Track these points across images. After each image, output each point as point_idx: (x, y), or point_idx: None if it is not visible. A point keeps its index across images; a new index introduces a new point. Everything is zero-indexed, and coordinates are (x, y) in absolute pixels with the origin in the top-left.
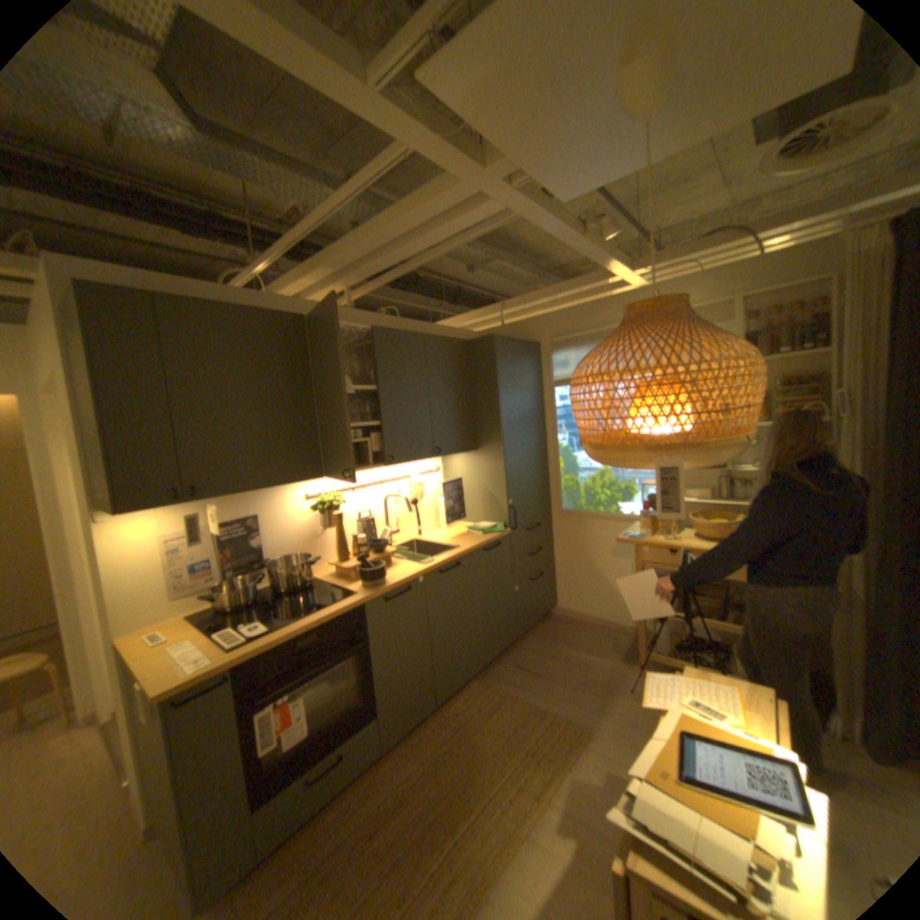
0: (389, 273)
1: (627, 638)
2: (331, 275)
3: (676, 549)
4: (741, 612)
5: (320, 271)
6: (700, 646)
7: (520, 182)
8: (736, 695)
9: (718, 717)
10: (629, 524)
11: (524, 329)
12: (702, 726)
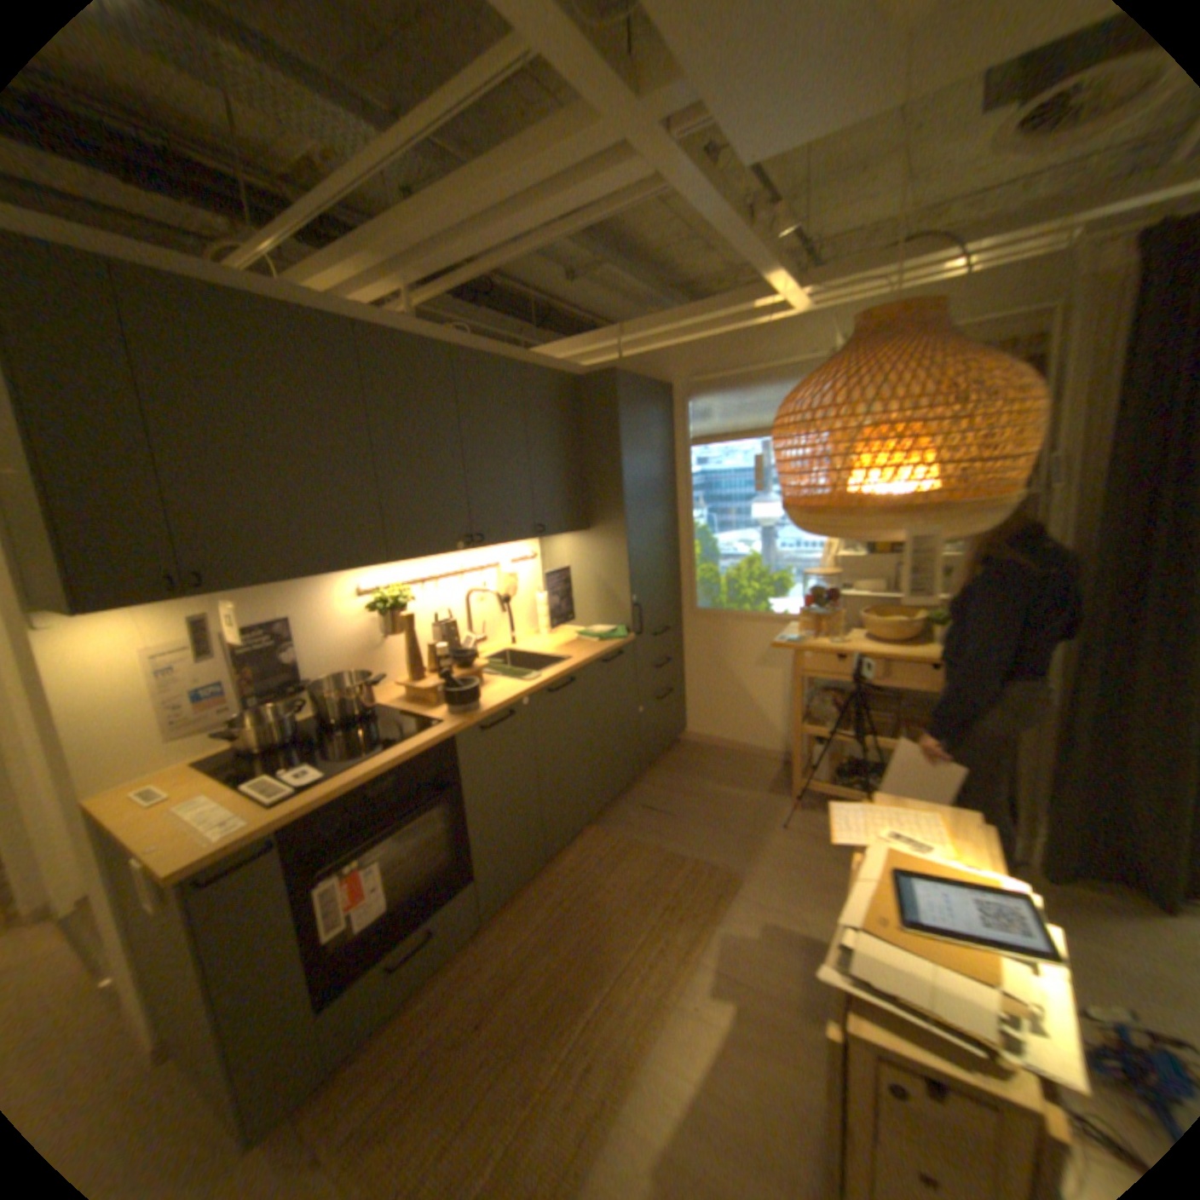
0: (471, 267)
1: (775, 765)
2: (385, 262)
3: (845, 654)
4: (912, 728)
5: (369, 254)
6: (863, 769)
7: (685, 130)
8: (940, 822)
9: (925, 849)
10: (783, 626)
11: (651, 365)
12: (909, 861)
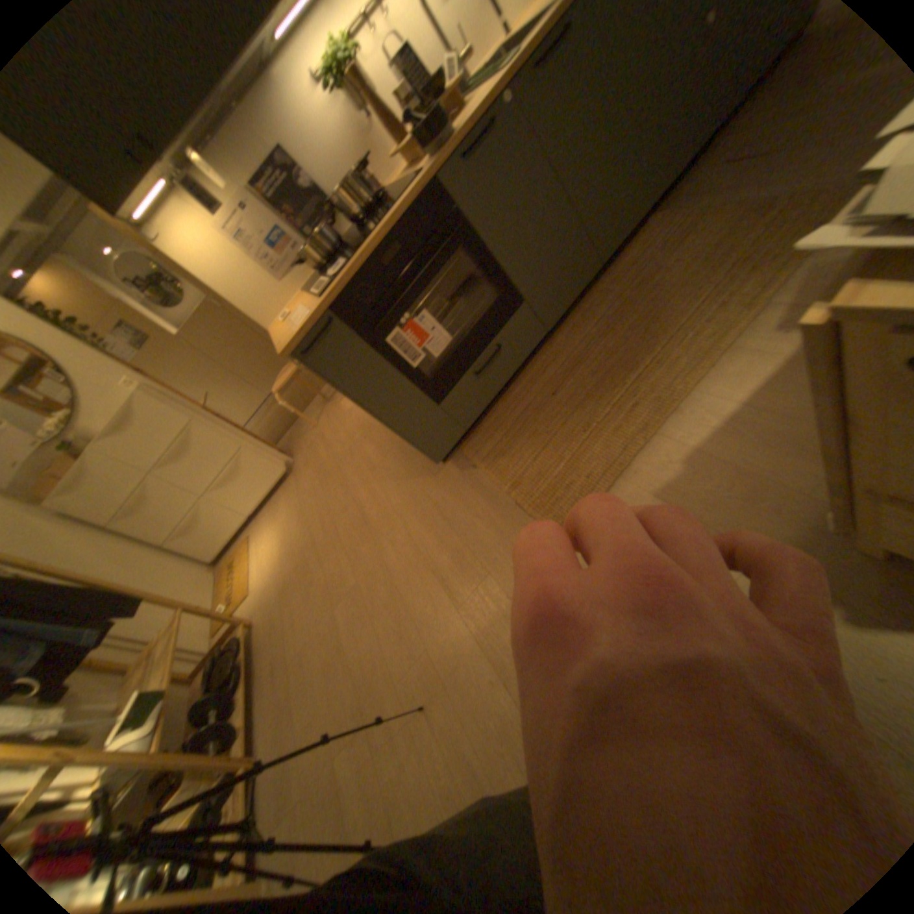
0: None
1: None
2: None
3: None
4: None
5: None
6: None
7: None
8: None
9: None
10: None
11: None
12: None
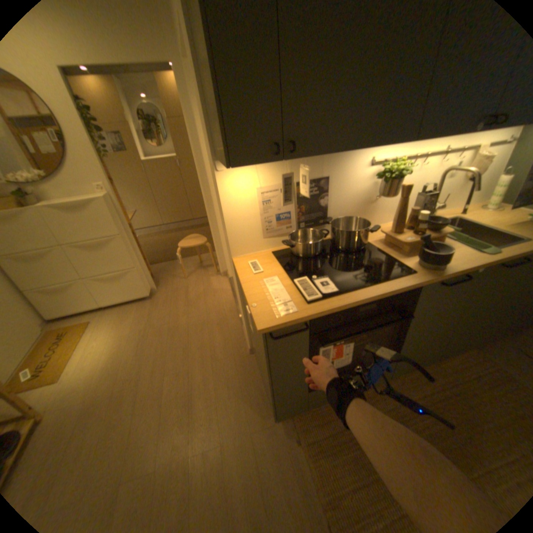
0: None
1: None
2: None
3: None
4: None
5: None
6: None
7: None
8: None
9: None
10: None
11: None
12: None
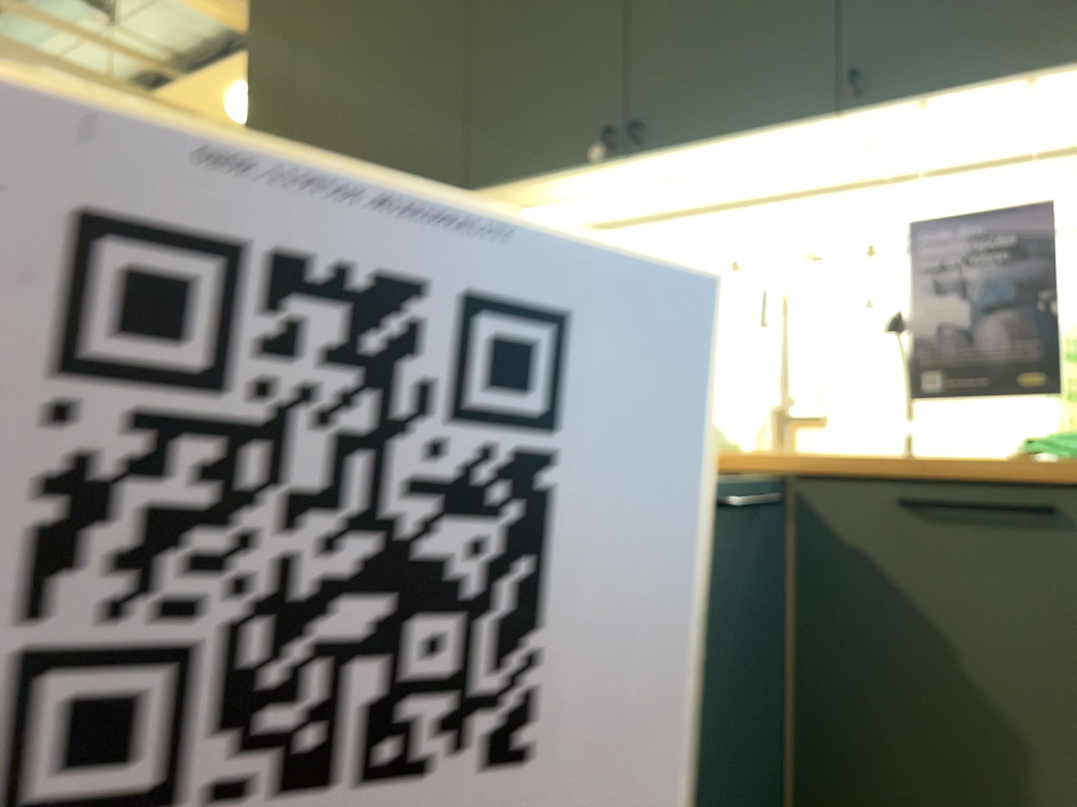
0: None
1: None
2: None
3: None
4: None
5: None
6: None
7: None
8: None
9: None
10: None
11: None
12: None
